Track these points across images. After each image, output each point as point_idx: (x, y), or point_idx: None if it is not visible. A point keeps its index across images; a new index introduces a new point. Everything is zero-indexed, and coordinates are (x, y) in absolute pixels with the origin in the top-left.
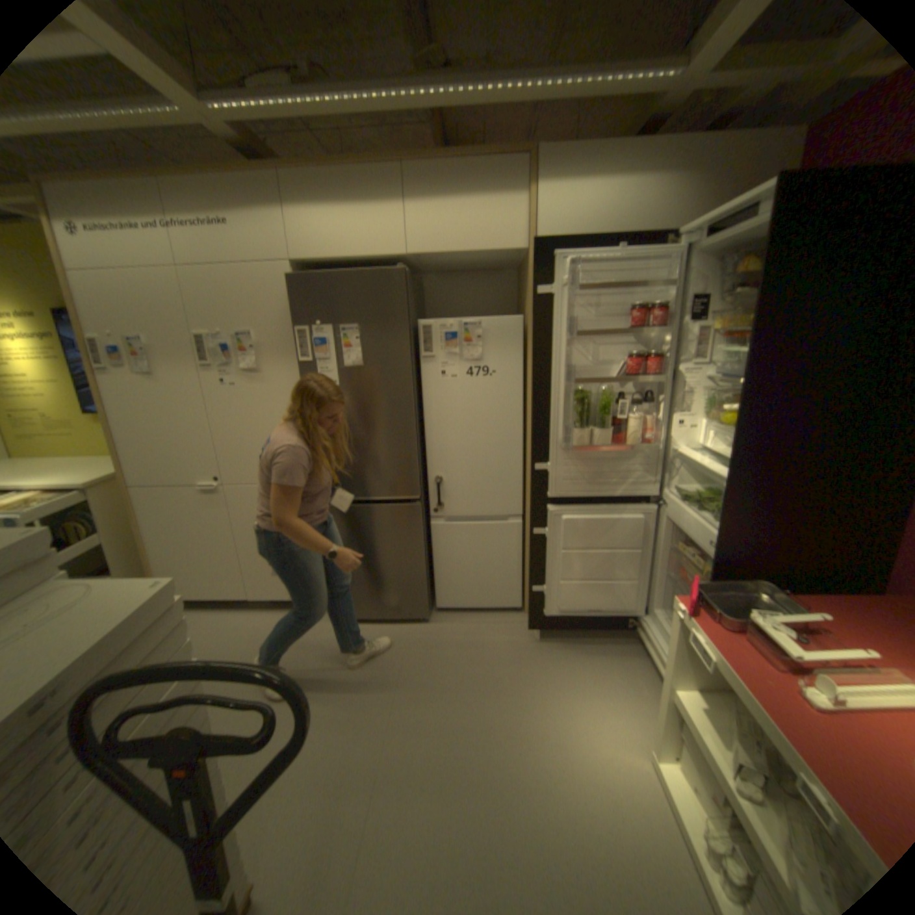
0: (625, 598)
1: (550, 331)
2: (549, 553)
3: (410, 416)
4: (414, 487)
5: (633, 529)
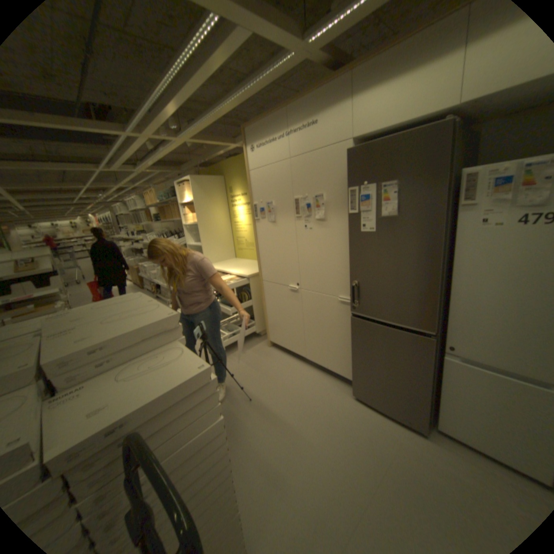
0: None
1: None
2: None
3: (436, 260)
4: (431, 324)
5: None
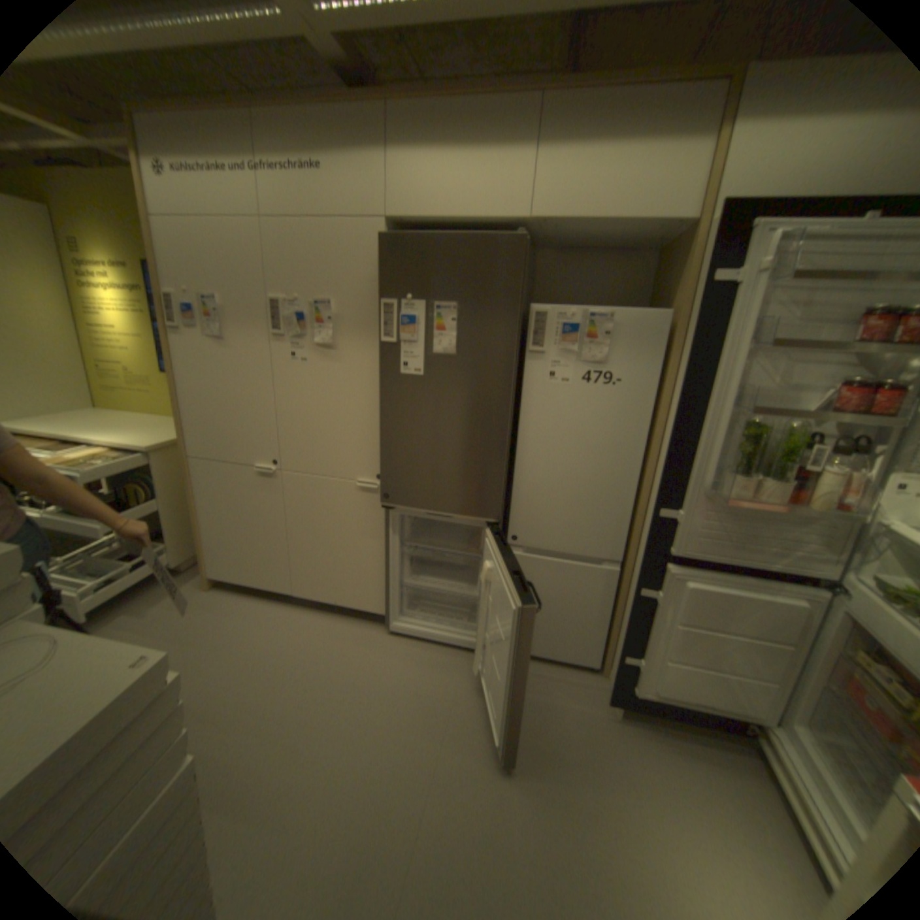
0: (756, 702)
1: (723, 334)
2: (659, 623)
3: (503, 422)
4: (494, 508)
5: (789, 619)
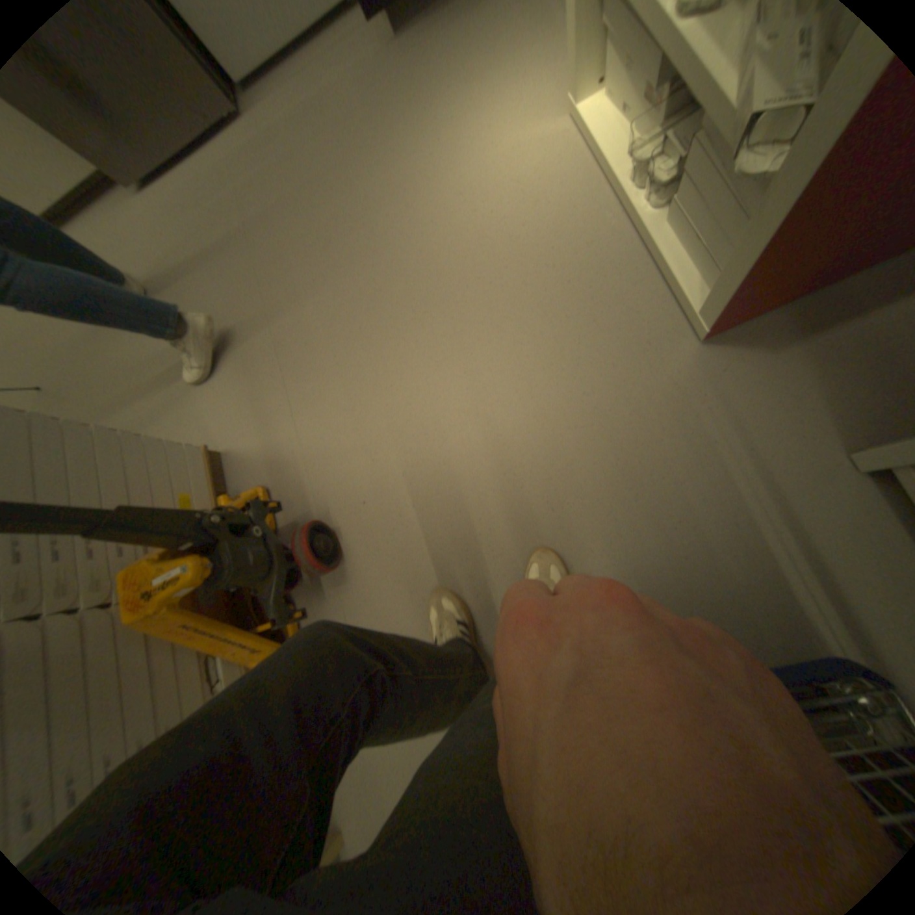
0: None
1: None
2: None
3: None
4: None
5: None
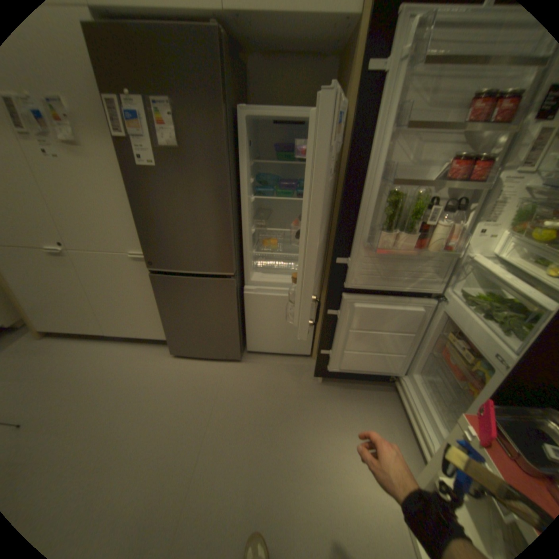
0: (393, 365)
1: (374, 120)
2: (338, 329)
3: (225, 201)
4: (229, 265)
5: (413, 318)
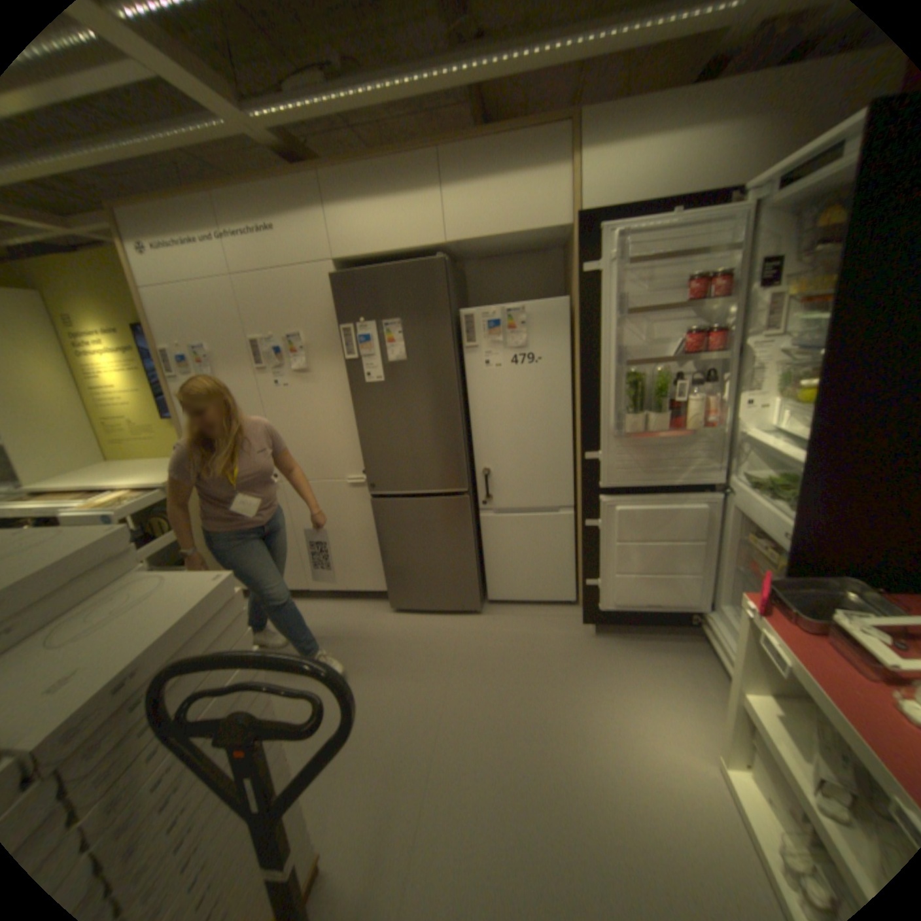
0: (688, 593)
1: (598, 311)
2: (602, 545)
3: (454, 408)
4: (460, 479)
5: (695, 520)
